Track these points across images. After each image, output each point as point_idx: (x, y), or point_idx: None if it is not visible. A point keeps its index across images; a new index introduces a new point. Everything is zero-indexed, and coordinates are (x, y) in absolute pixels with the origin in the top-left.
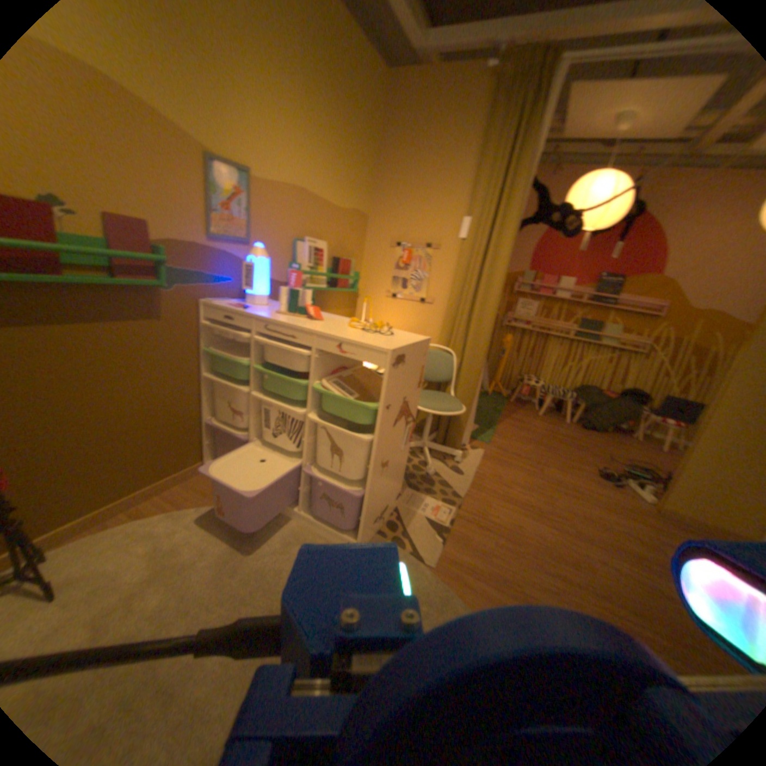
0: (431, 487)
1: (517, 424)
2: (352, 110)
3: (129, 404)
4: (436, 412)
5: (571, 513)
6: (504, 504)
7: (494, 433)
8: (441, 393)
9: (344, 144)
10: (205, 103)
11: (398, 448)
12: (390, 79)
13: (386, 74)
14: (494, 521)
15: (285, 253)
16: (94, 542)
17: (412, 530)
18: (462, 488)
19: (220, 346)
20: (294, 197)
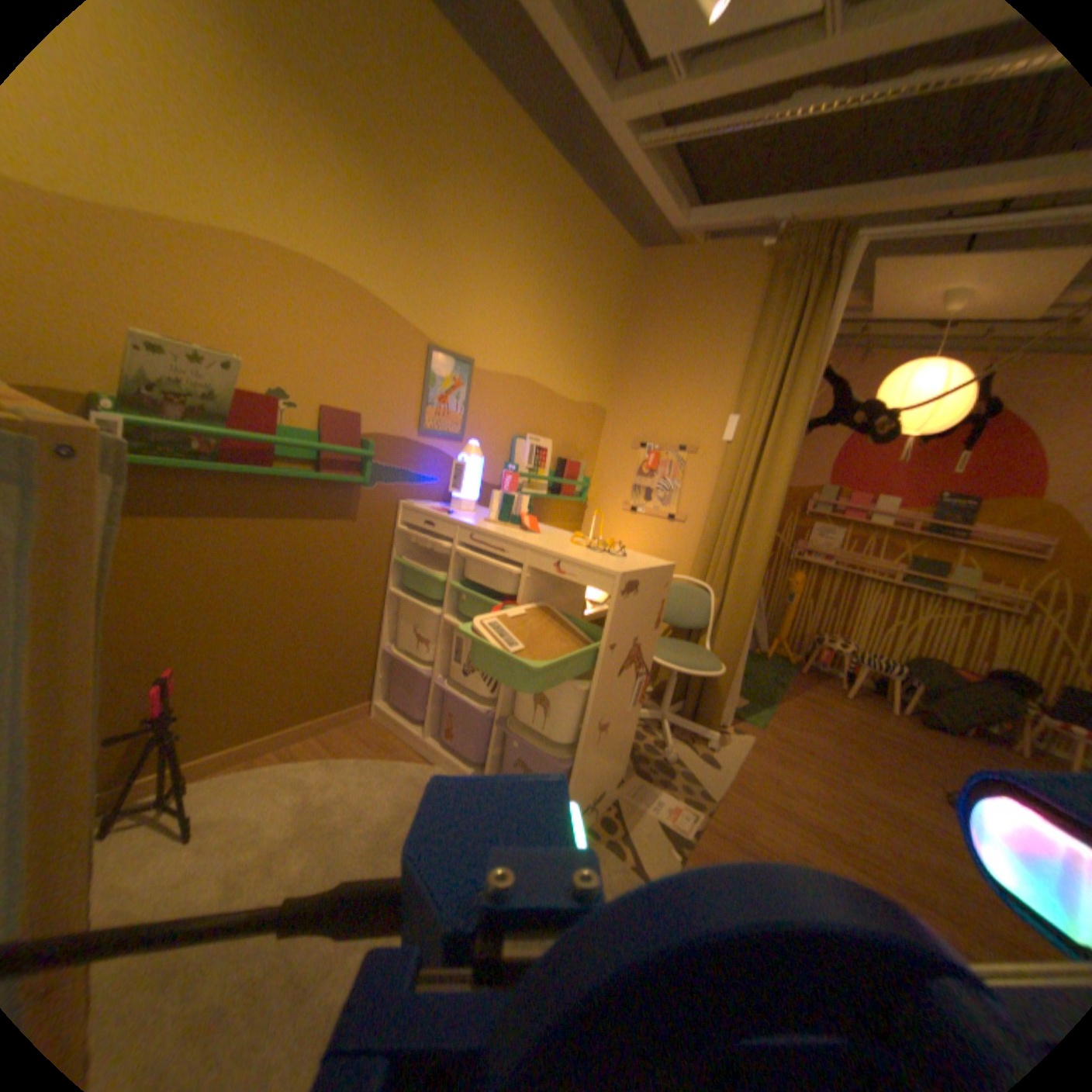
0: (669, 780)
1: (812, 706)
2: (593, 295)
3: (304, 617)
4: (682, 670)
5: (894, 854)
6: (781, 822)
7: (773, 715)
8: (691, 645)
9: (580, 331)
10: (435, 299)
11: (623, 709)
12: (641, 260)
13: (637, 256)
14: (764, 845)
15: (499, 452)
16: (237, 783)
17: (638, 837)
18: (717, 788)
19: (412, 557)
20: (517, 390)
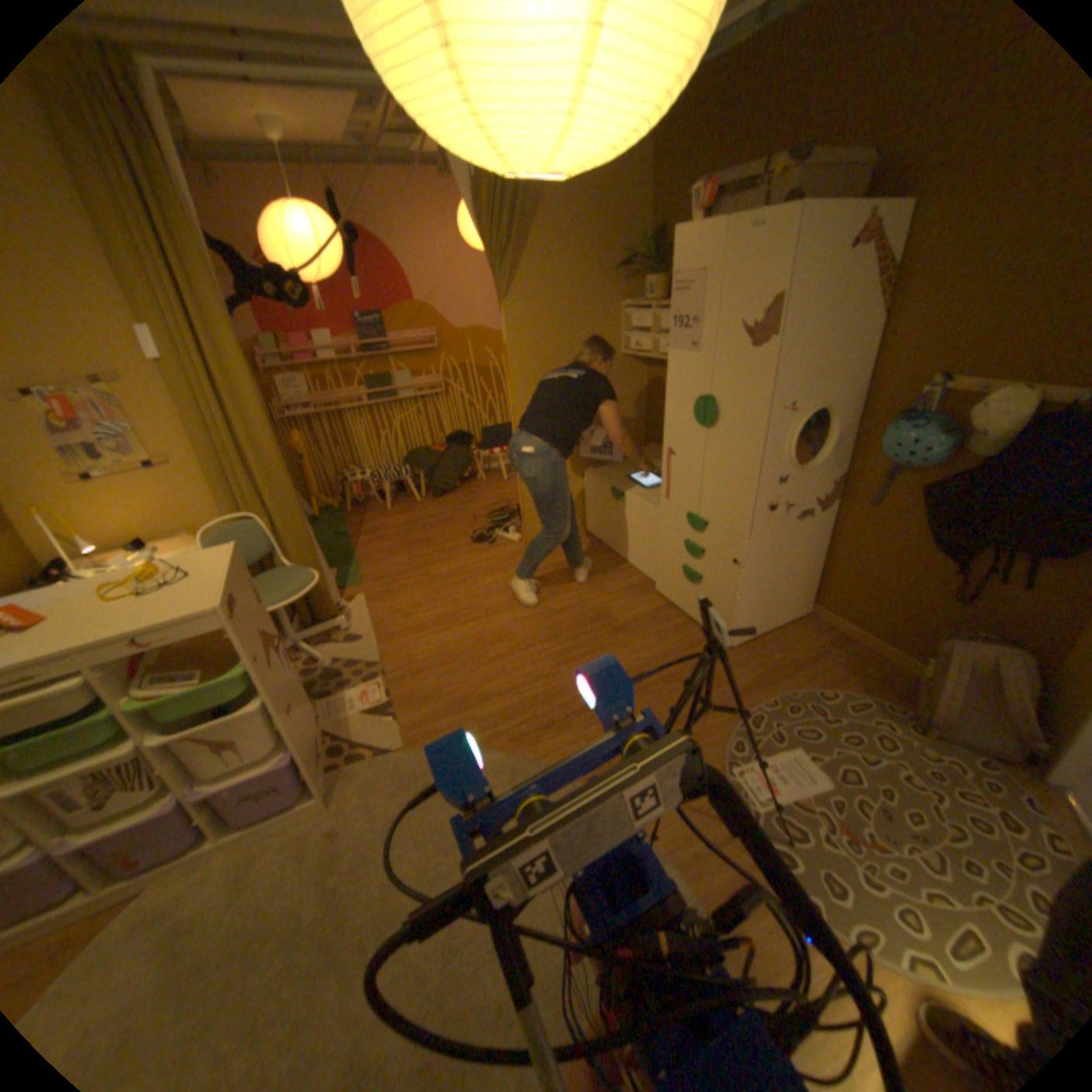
0: (338, 678)
1: (373, 535)
2: None
3: None
4: (287, 601)
5: (472, 596)
6: (417, 635)
7: (357, 564)
8: (271, 572)
9: None
10: None
11: (285, 681)
12: None
13: None
14: (419, 658)
15: None
16: None
17: (355, 735)
18: (369, 651)
19: None
20: None
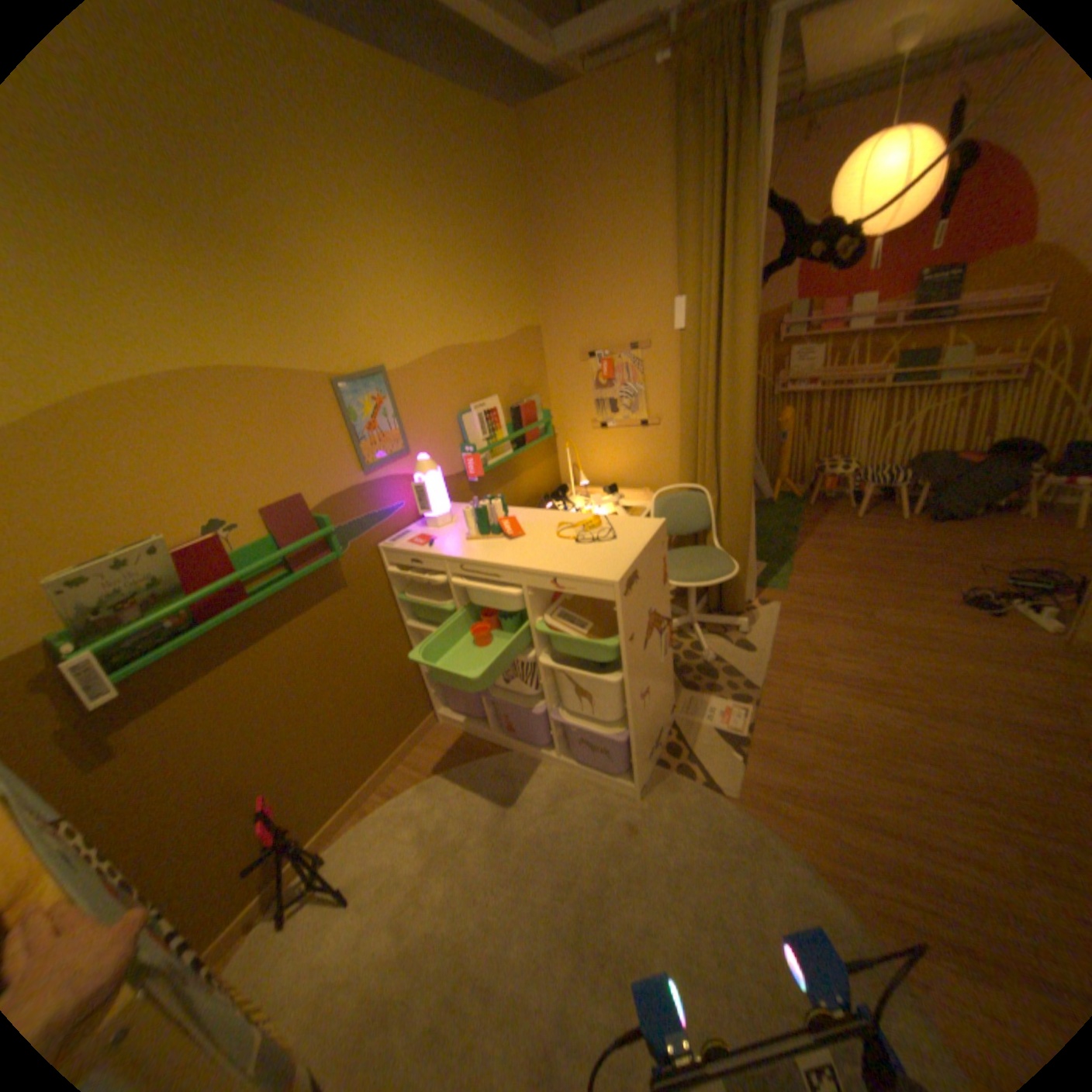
0: (713, 679)
1: (825, 541)
2: (477, 204)
3: (343, 687)
4: (698, 583)
5: (923, 676)
6: (819, 683)
7: (791, 567)
8: (699, 548)
9: (479, 256)
10: (310, 326)
11: (656, 665)
12: (515, 122)
13: (508, 120)
14: (808, 713)
15: (449, 438)
16: (357, 835)
17: (700, 750)
18: (757, 671)
19: (412, 586)
20: (440, 365)
